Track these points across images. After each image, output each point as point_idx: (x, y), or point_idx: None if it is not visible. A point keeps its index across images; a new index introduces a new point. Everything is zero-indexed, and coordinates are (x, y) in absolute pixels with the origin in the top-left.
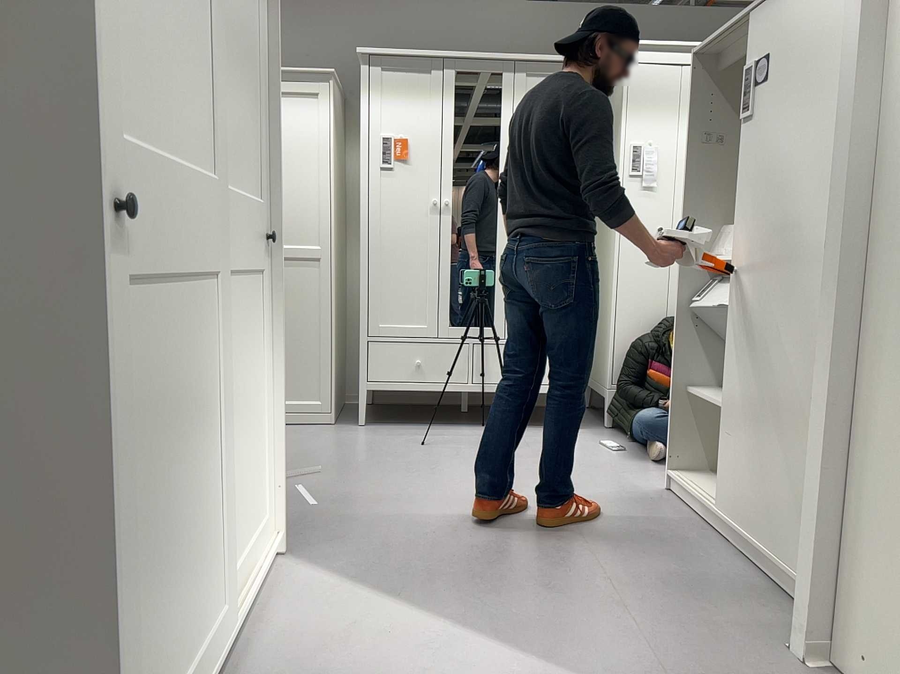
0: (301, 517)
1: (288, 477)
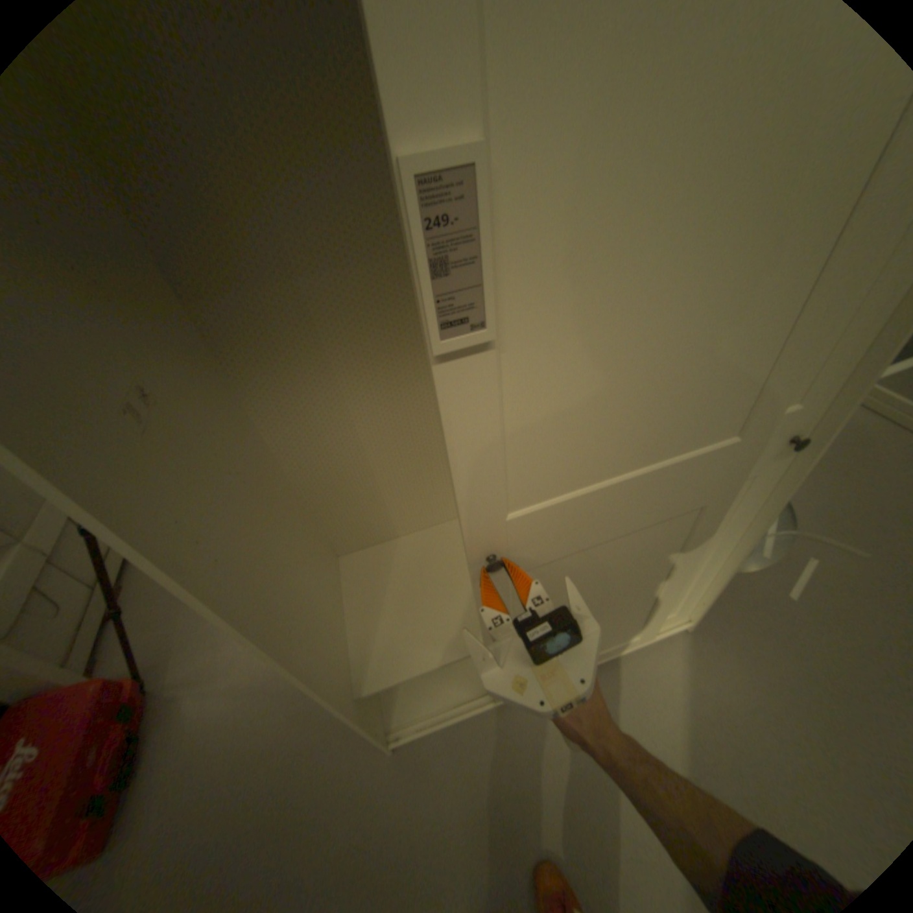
0: (766, 603)
1: (827, 539)
